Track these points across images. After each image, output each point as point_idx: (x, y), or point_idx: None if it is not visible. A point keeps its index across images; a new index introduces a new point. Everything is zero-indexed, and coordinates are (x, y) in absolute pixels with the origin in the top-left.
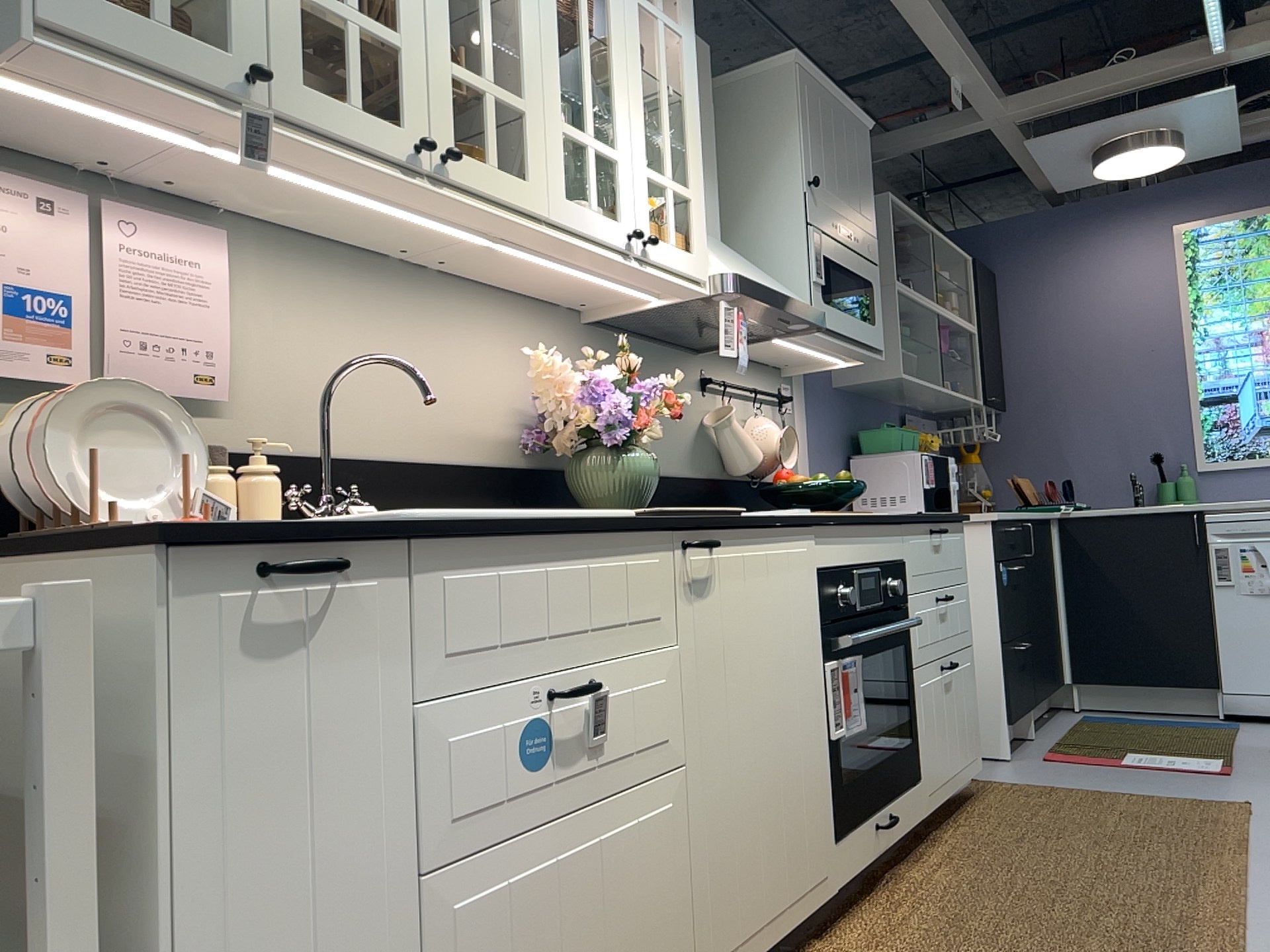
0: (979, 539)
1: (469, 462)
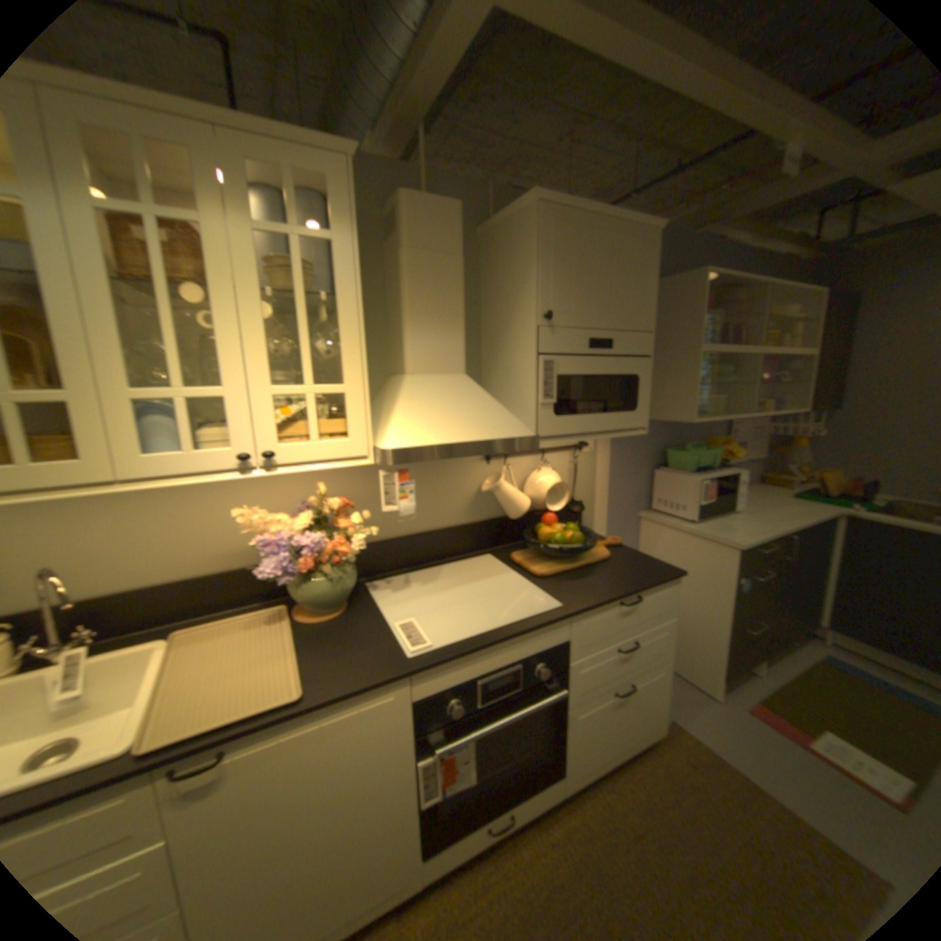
0: (727, 557)
1: (225, 569)
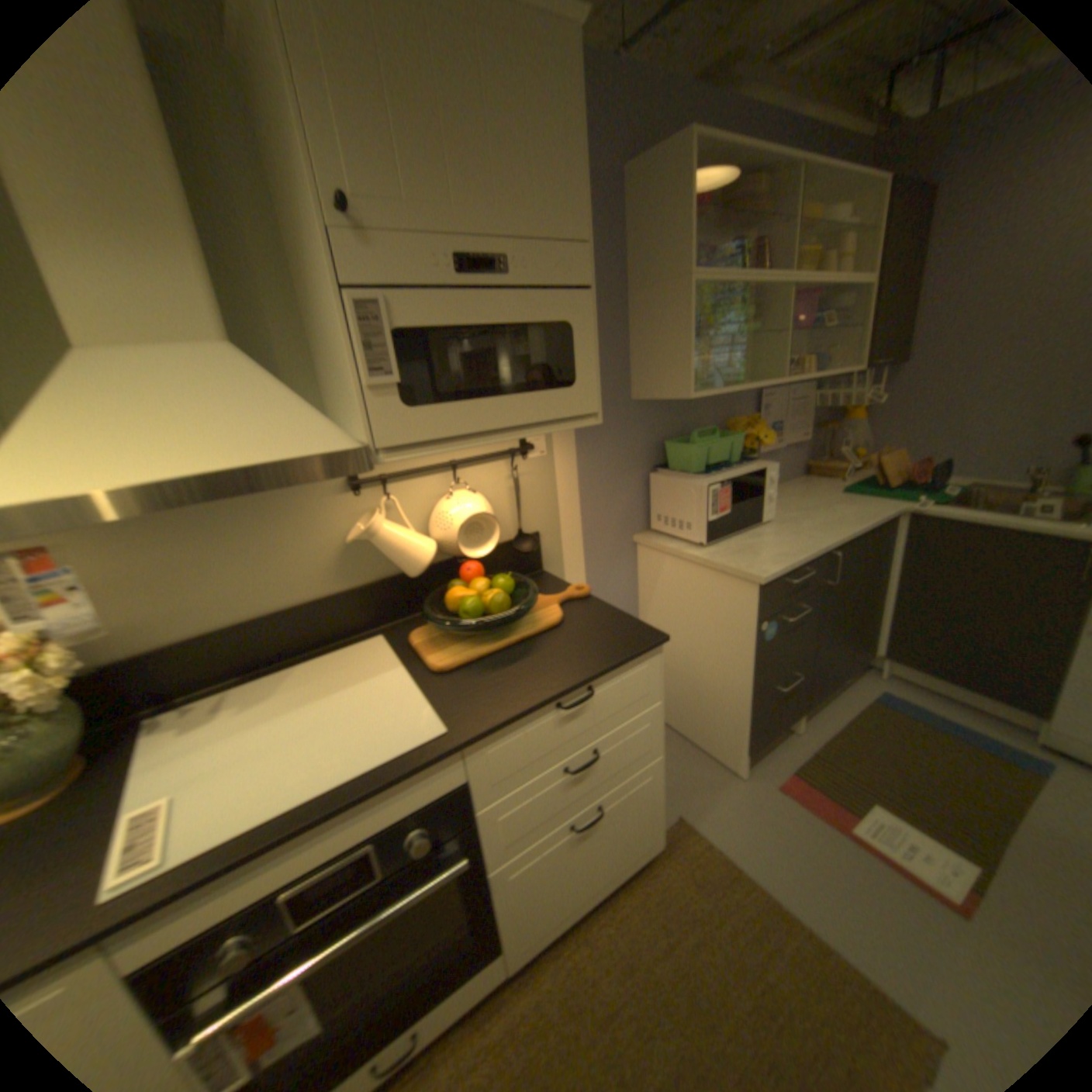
0: (744, 595)
1: None
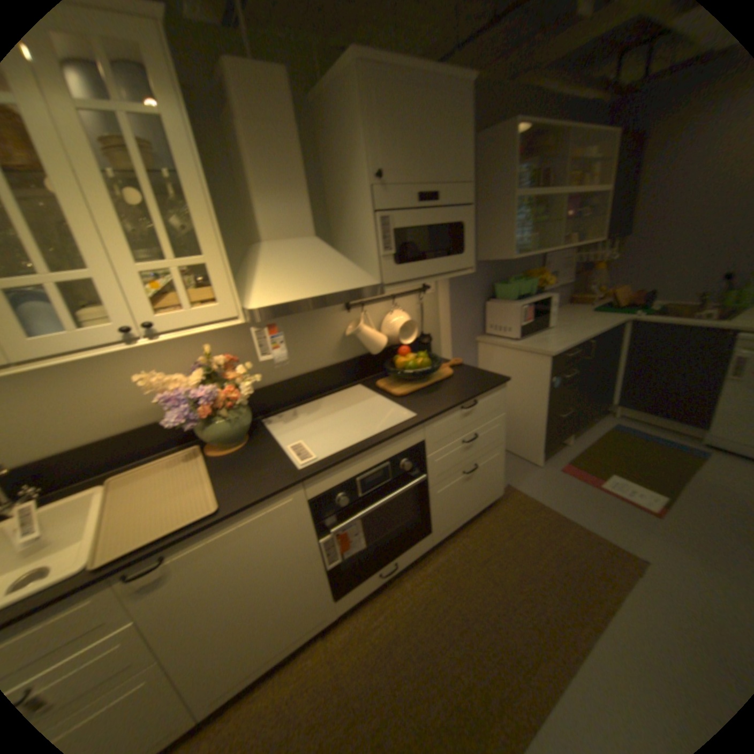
0: (544, 363)
1: (145, 423)
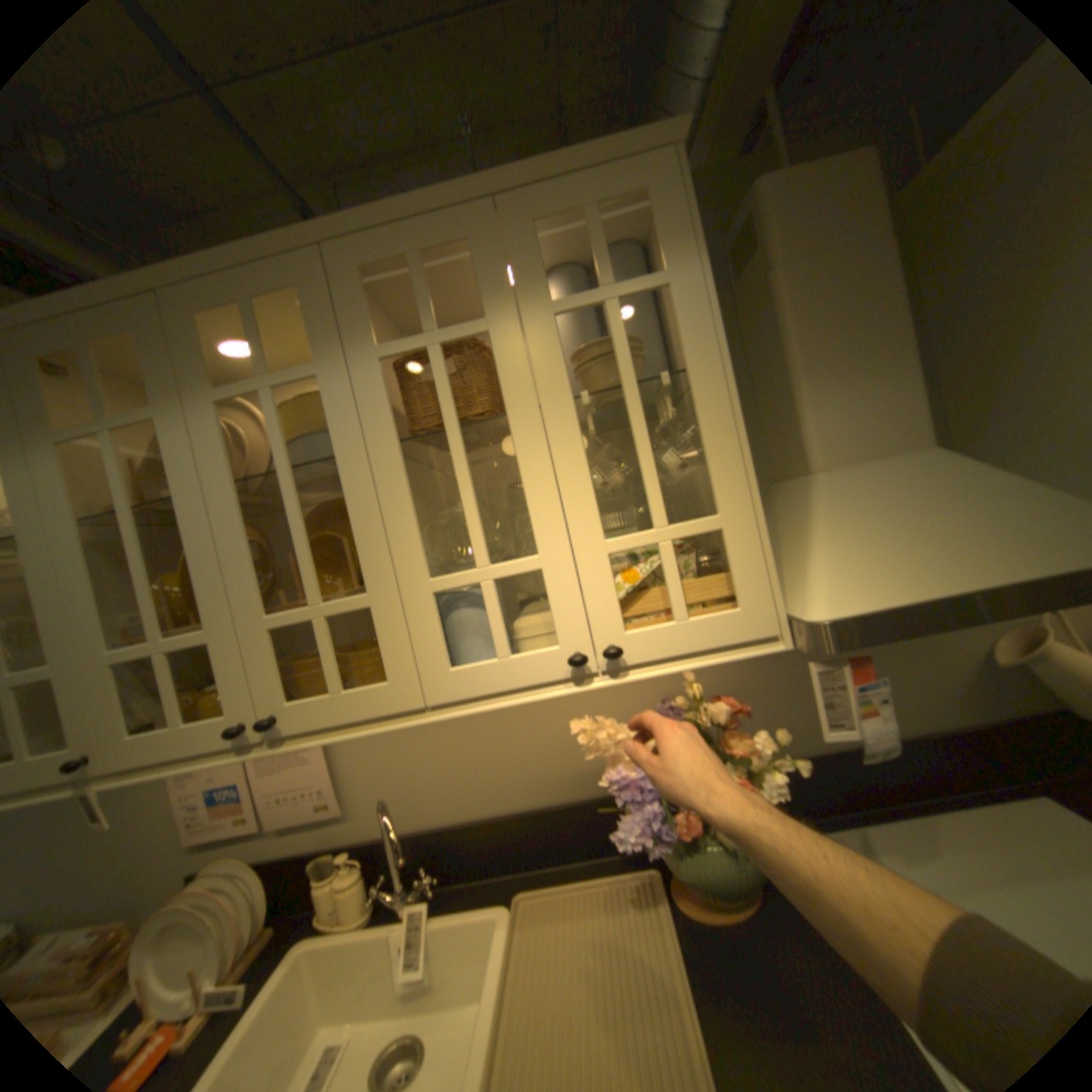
0: None
1: (571, 800)
